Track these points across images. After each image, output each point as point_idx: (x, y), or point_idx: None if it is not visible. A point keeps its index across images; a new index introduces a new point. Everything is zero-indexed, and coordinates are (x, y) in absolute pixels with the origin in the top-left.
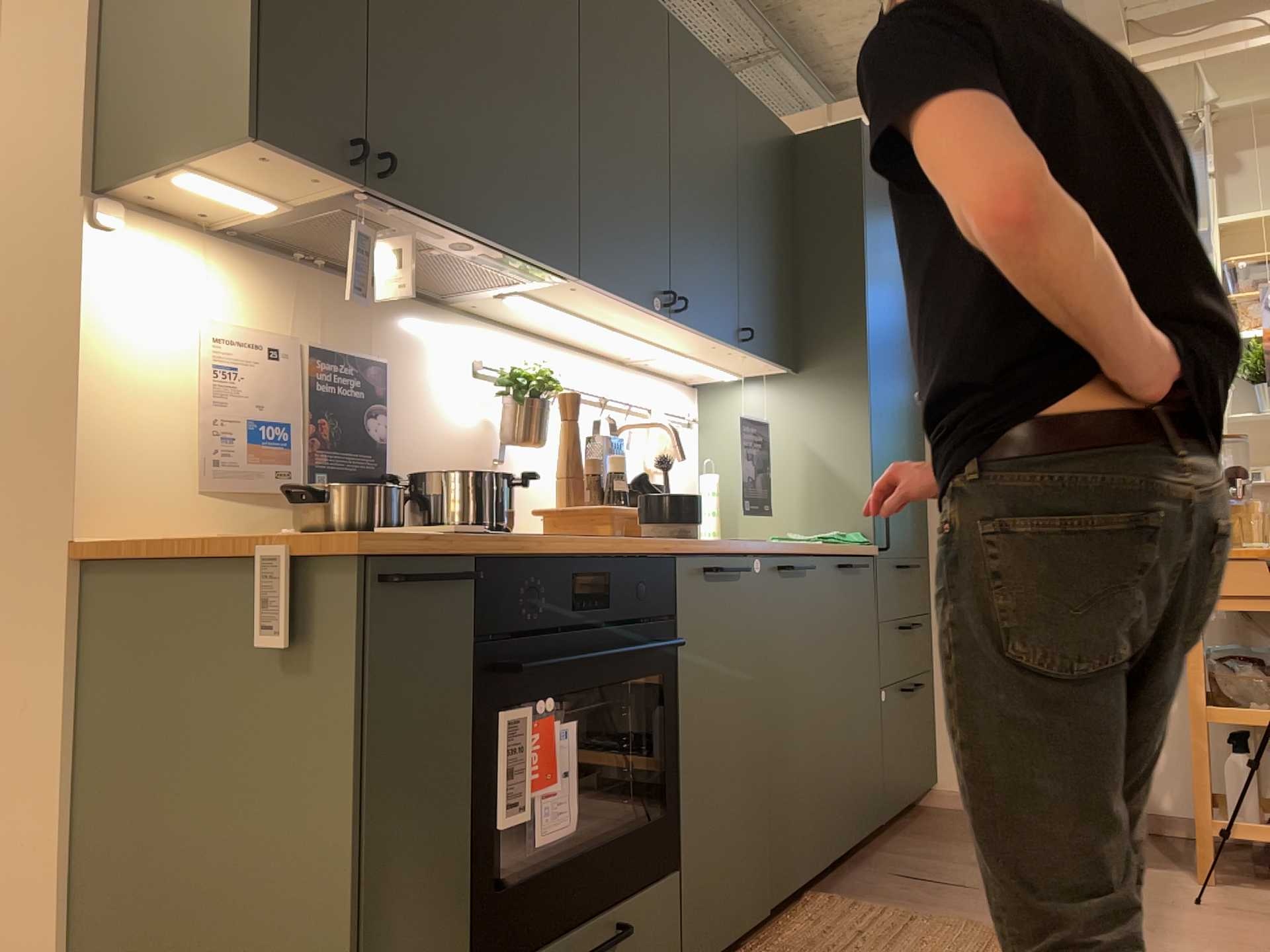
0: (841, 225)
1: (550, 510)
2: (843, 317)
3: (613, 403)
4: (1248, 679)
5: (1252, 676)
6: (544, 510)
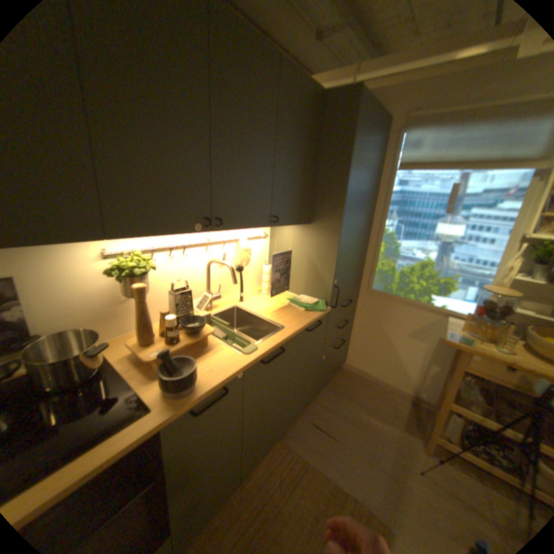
0: (340, 151)
1: (130, 349)
2: (333, 202)
3: (214, 243)
4: (474, 396)
5: (477, 394)
6: (128, 346)
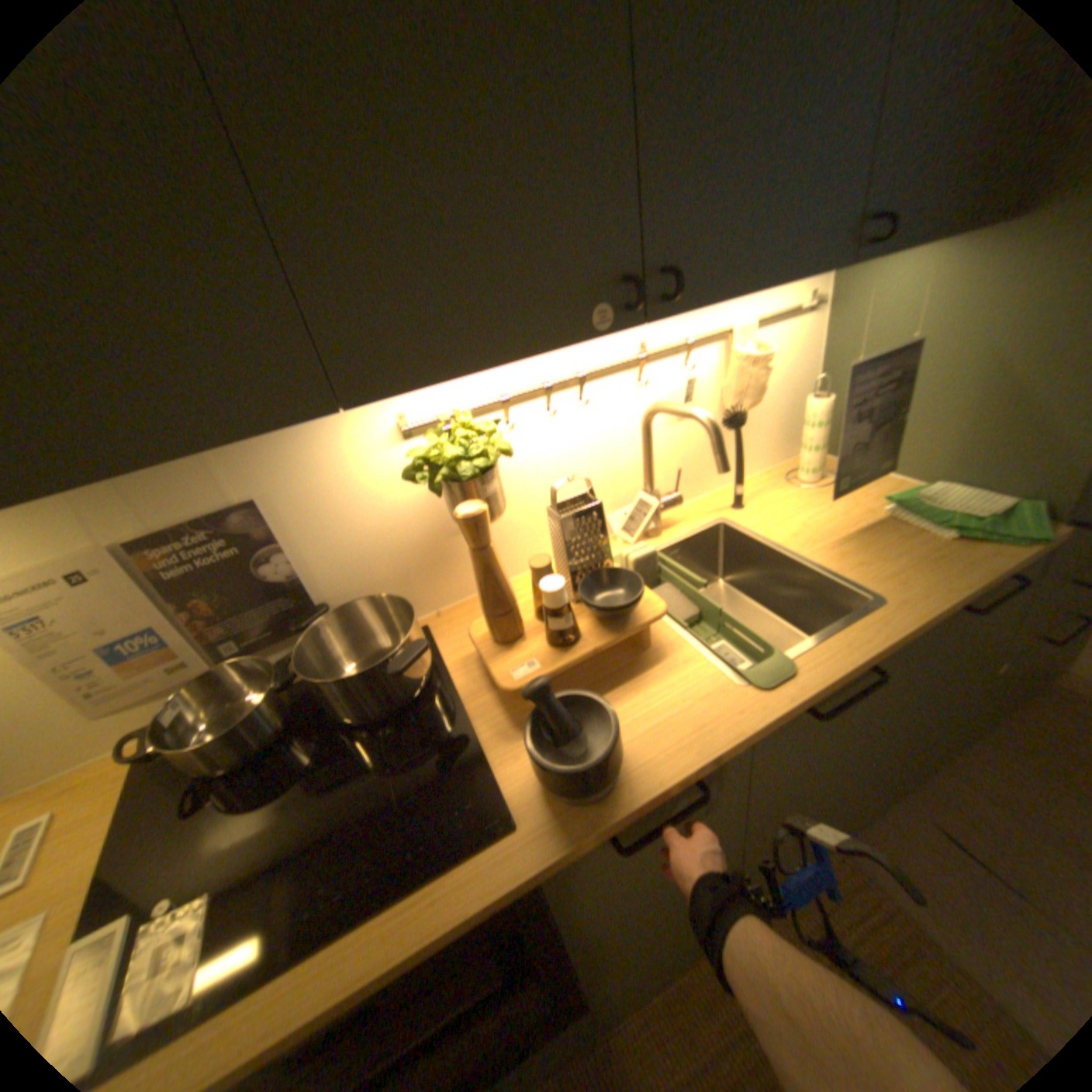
0: None
1: (476, 647)
2: None
3: (660, 352)
4: None
5: None
6: (473, 640)
